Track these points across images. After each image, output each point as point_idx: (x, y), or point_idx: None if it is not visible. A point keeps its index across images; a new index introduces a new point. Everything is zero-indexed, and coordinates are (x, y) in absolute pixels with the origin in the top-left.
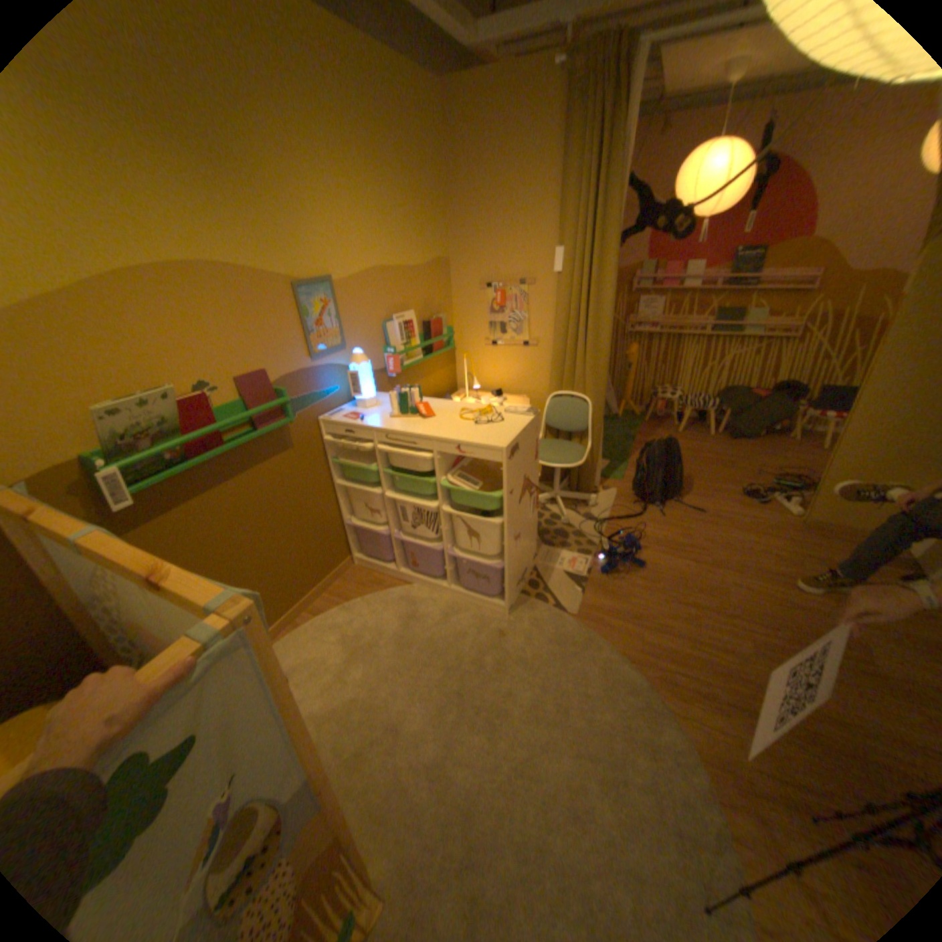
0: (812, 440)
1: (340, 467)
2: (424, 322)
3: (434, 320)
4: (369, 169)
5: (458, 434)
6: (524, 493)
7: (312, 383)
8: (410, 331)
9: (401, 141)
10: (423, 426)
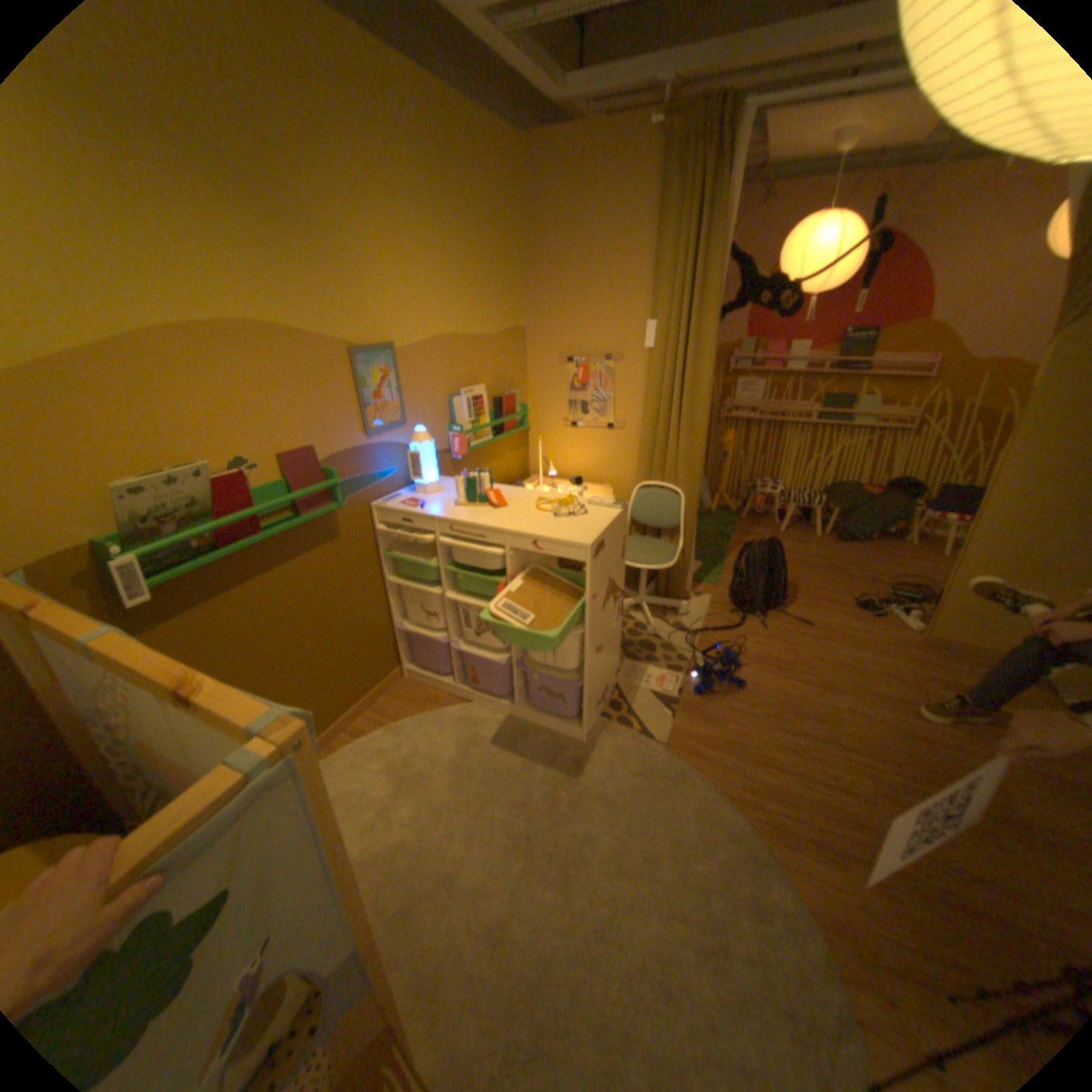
0: (931, 545)
1: (393, 561)
2: (495, 398)
3: (507, 397)
4: (442, 226)
5: (535, 527)
6: (608, 598)
7: (366, 463)
8: (479, 408)
9: (478, 198)
10: (493, 516)
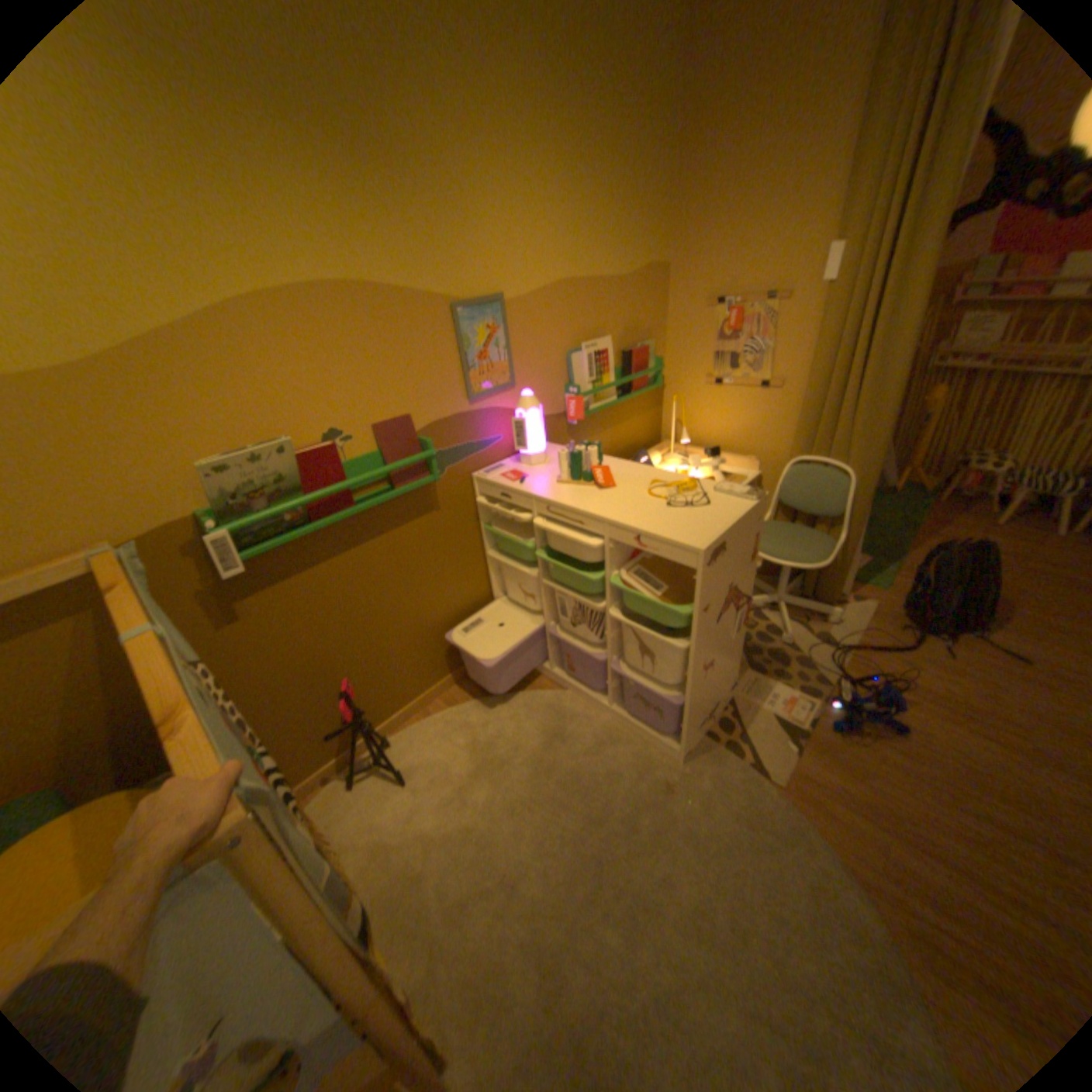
0: None
1: (494, 535)
2: (623, 352)
3: (638, 350)
4: (568, 143)
5: (641, 518)
6: (728, 608)
7: (468, 432)
8: (603, 365)
9: (617, 100)
10: (596, 500)
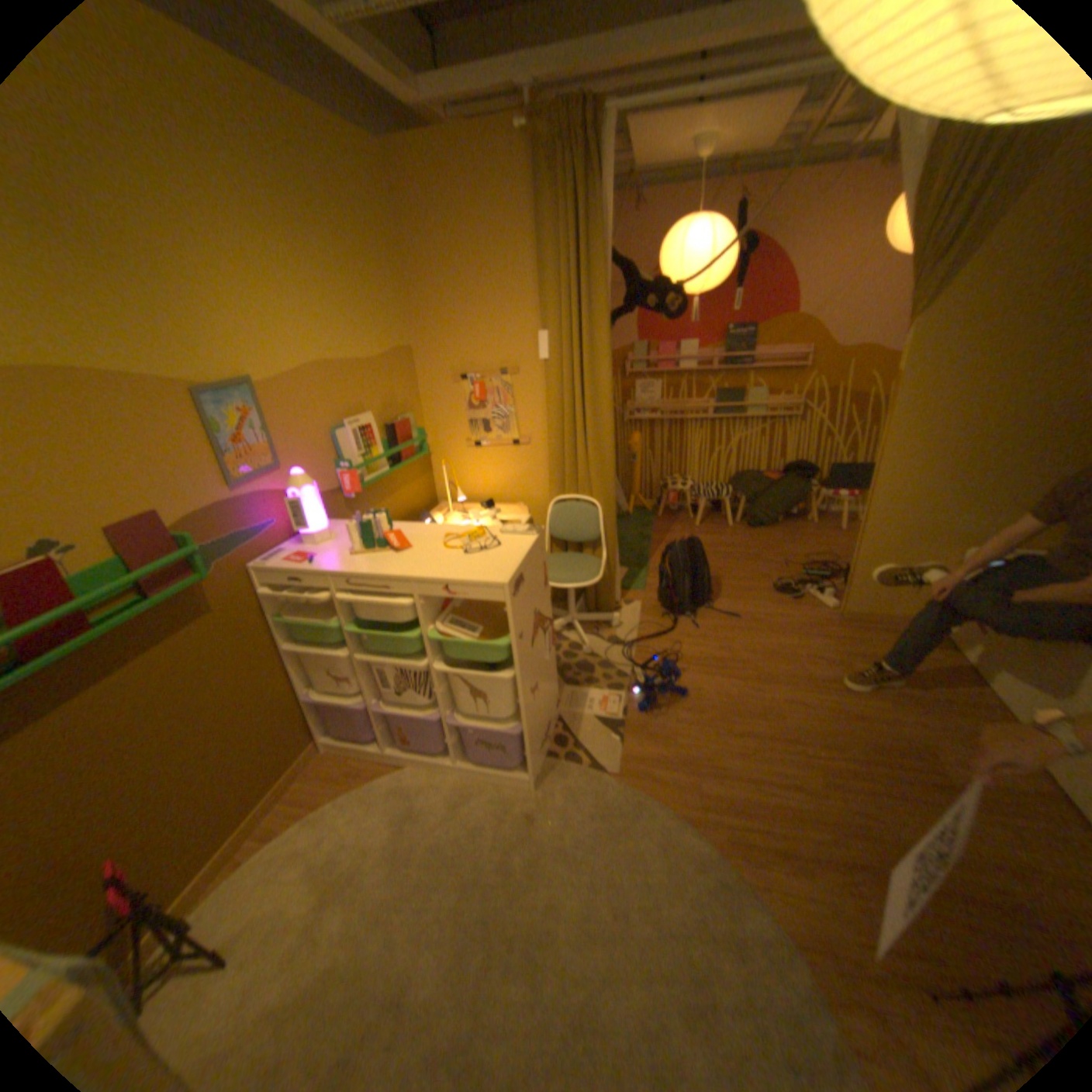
0: (829, 521)
1: (286, 627)
2: (387, 426)
3: (400, 423)
4: (295, 241)
5: (445, 569)
6: (537, 632)
7: (234, 520)
8: (370, 439)
9: (335, 210)
10: (396, 562)
